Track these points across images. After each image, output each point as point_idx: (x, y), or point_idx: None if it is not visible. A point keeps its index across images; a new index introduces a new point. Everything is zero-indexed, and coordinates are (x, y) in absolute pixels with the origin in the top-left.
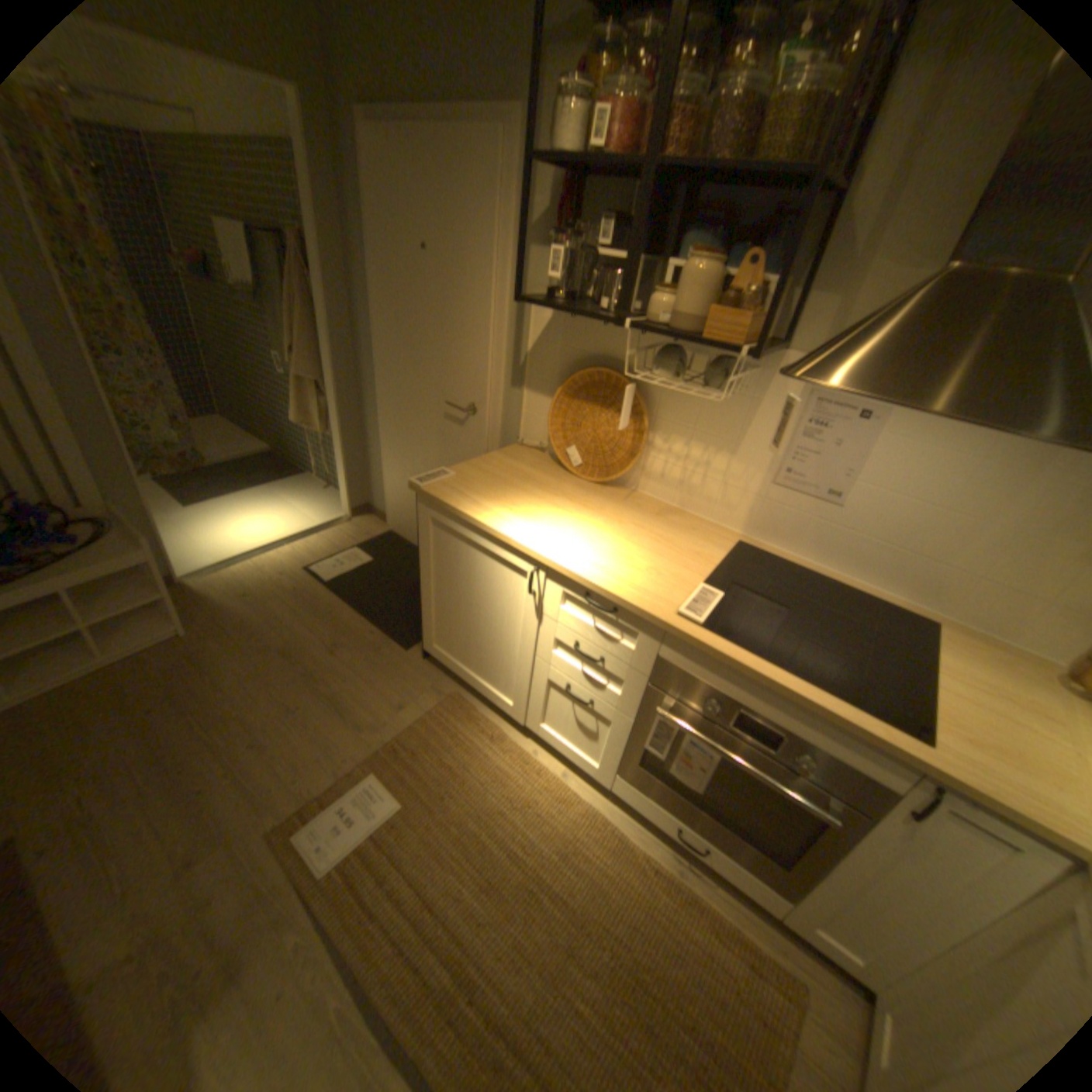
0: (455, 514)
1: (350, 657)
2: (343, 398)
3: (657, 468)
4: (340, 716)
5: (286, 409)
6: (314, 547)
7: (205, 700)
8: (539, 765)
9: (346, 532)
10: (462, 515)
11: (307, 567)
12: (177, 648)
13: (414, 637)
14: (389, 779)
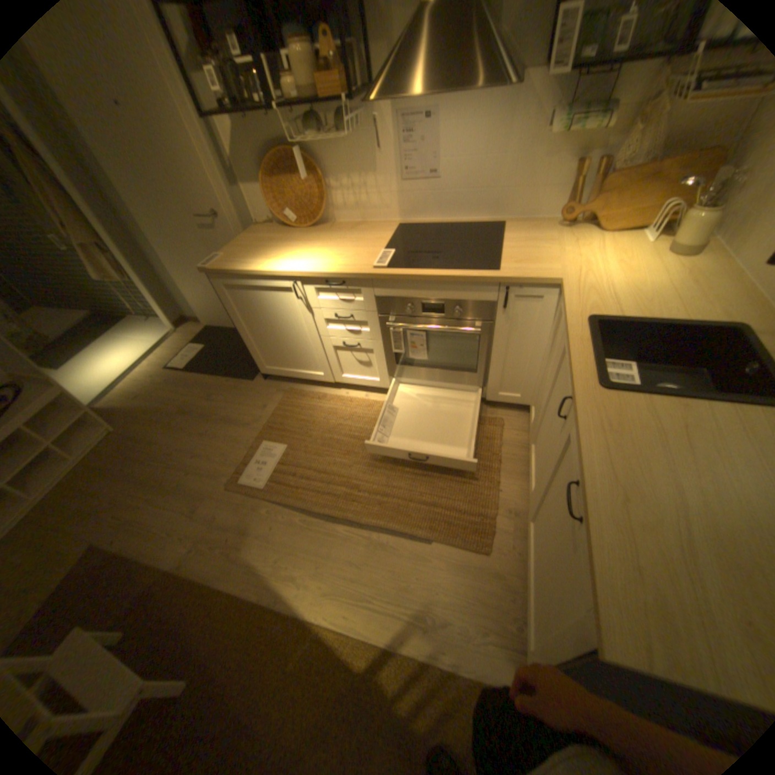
0: (235, 274)
1: (221, 397)
2: (122, 248)
3: (340, 201)
4: (232, 424)
5: (86, 273)
6: (162, 354)
7: (150, 450)
8: (351, 397)
9: (177, 338)
10: (239, 272)
11: (165, 366)
12: (114, 437)
13: (253, 372)
14: (275, 436)
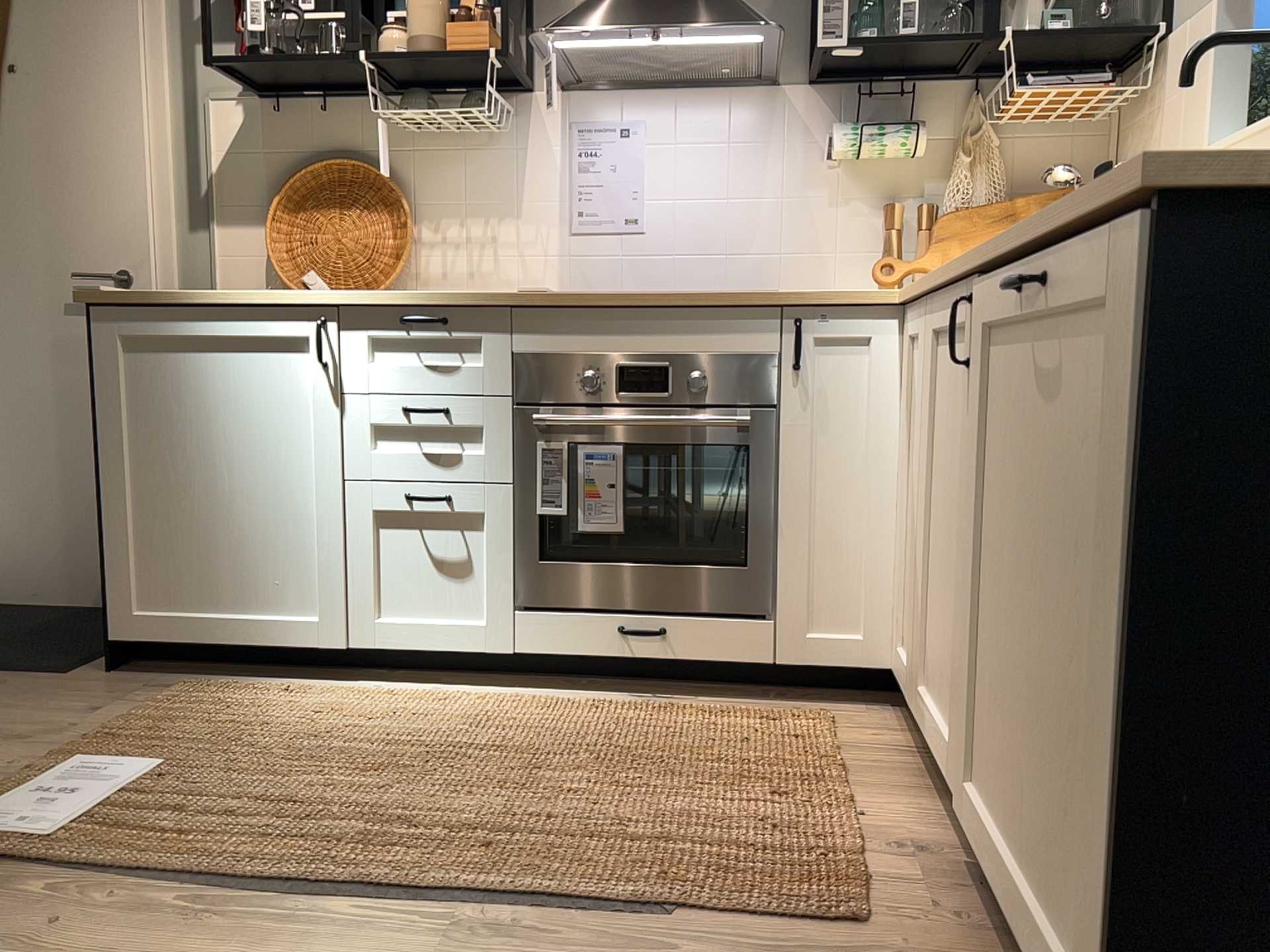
0: (170, 306)
1: None
2: None
3: (433, 269)
4: None
5: None
6: None
7: None
8: (390, 693)
9: None
10: (184, 299)
11: None
12: None
13: (73, 662)
14: (124, 753)
